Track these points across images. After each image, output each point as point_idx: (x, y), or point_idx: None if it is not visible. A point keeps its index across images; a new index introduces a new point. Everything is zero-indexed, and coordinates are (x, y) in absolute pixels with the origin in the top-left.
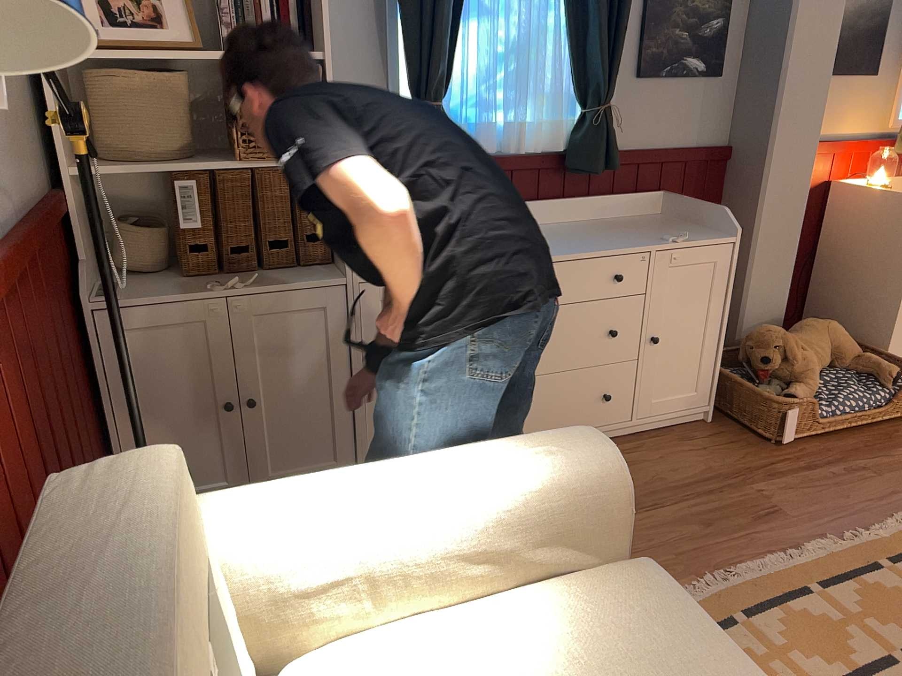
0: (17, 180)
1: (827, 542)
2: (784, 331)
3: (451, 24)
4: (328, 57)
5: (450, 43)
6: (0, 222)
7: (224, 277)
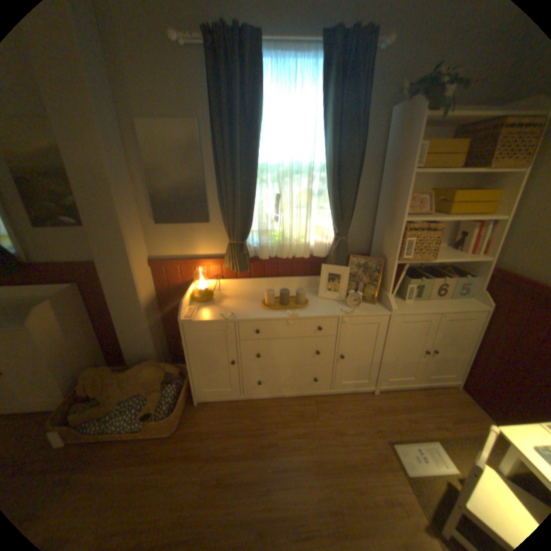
0: None
1: None
2: (101, 374)
3: None
4: None
5: None
6: None
7: None
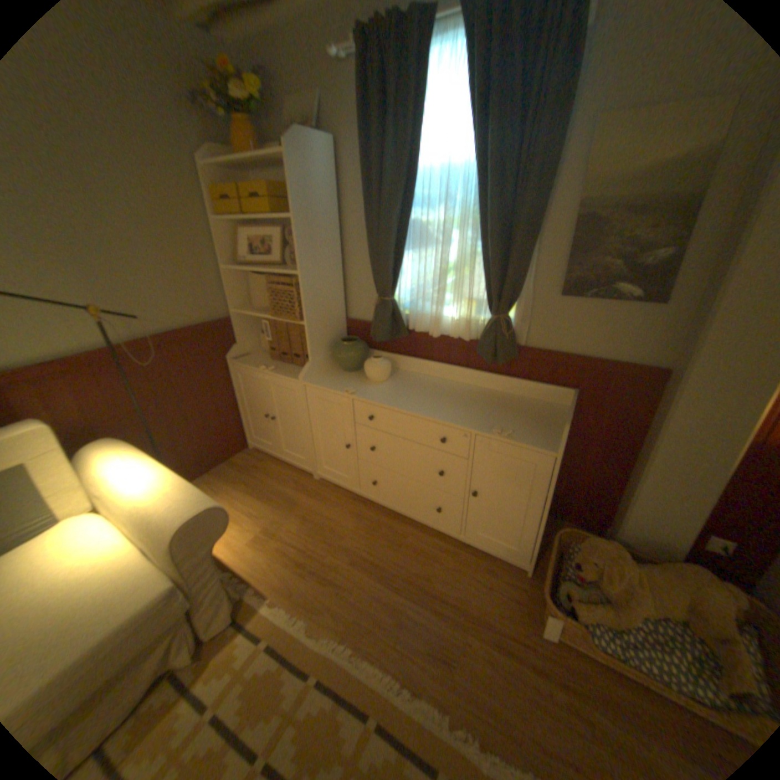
0: (182, 315)
1: (438, 718)
2: (623, 558)
3: (391, 253)
4: (301, 274)
5: (396, 264)
6: (149, 332)
7: (279, 363)
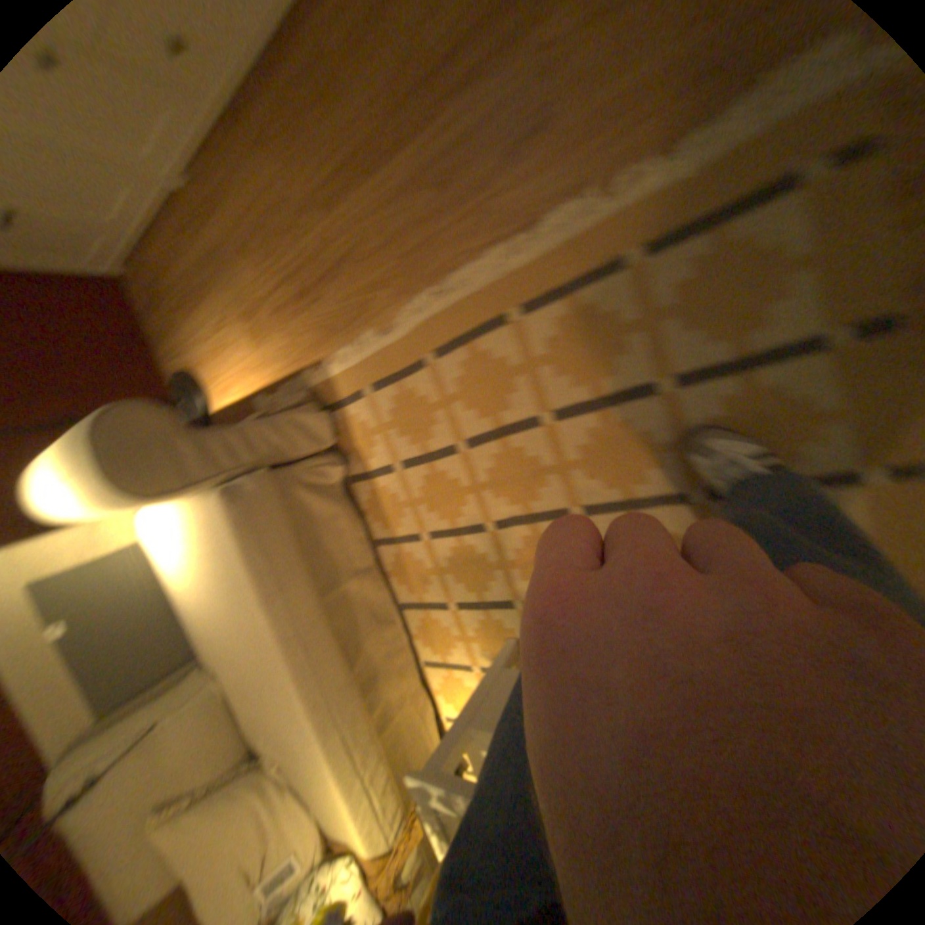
0: None
1: (577, 203)
2: None
3: None
4: None
5: None
6: None
7: None
